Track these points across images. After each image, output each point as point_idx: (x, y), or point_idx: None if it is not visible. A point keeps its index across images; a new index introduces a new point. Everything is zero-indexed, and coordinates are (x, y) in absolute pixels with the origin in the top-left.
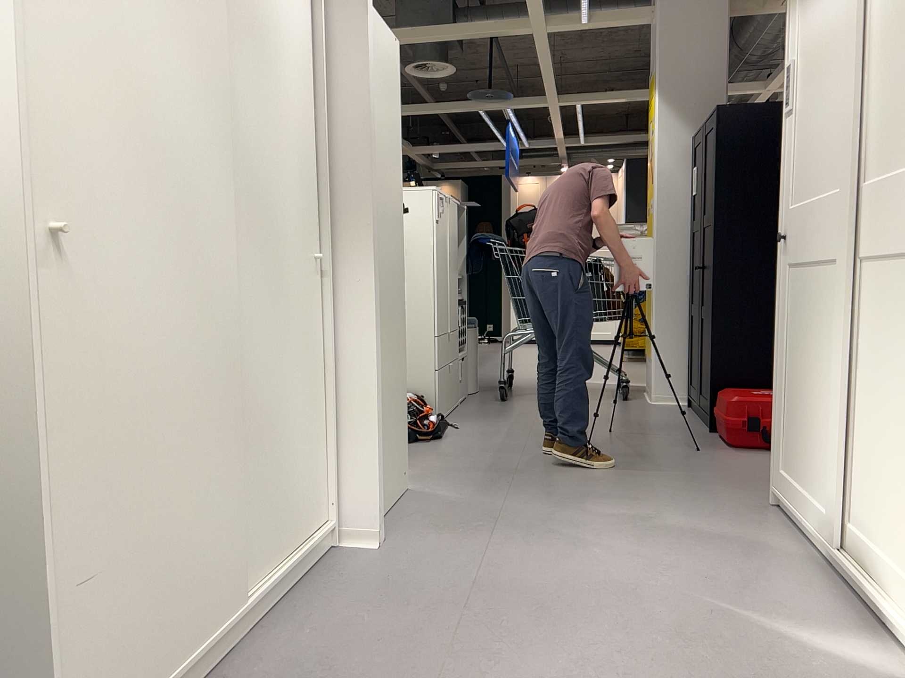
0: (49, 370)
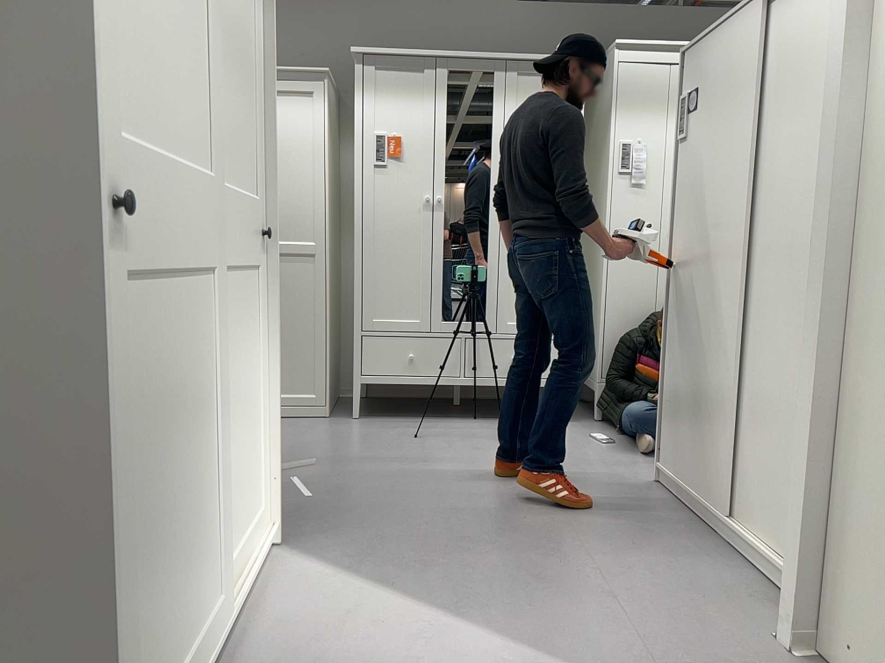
0: (667, 316)
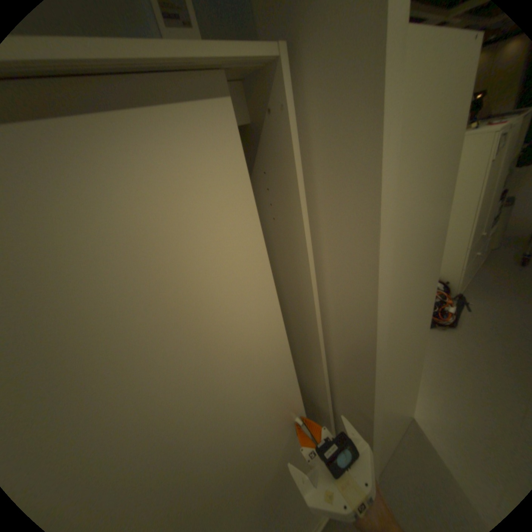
0: None
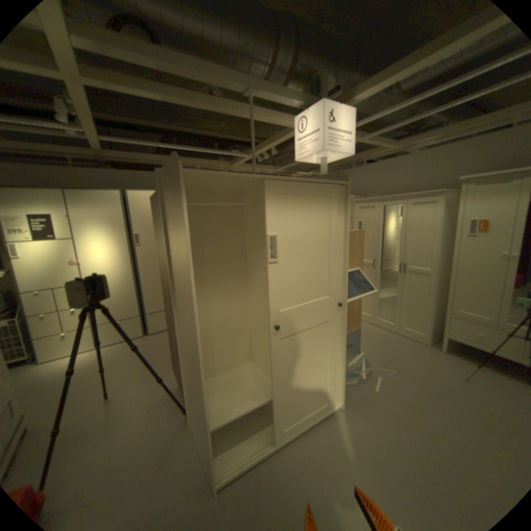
0: None
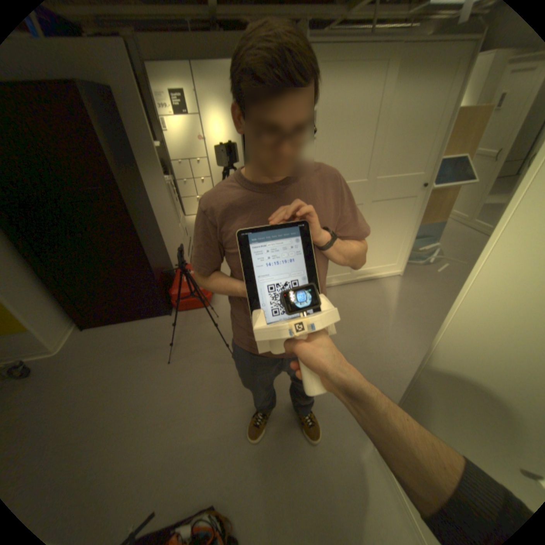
0: None
